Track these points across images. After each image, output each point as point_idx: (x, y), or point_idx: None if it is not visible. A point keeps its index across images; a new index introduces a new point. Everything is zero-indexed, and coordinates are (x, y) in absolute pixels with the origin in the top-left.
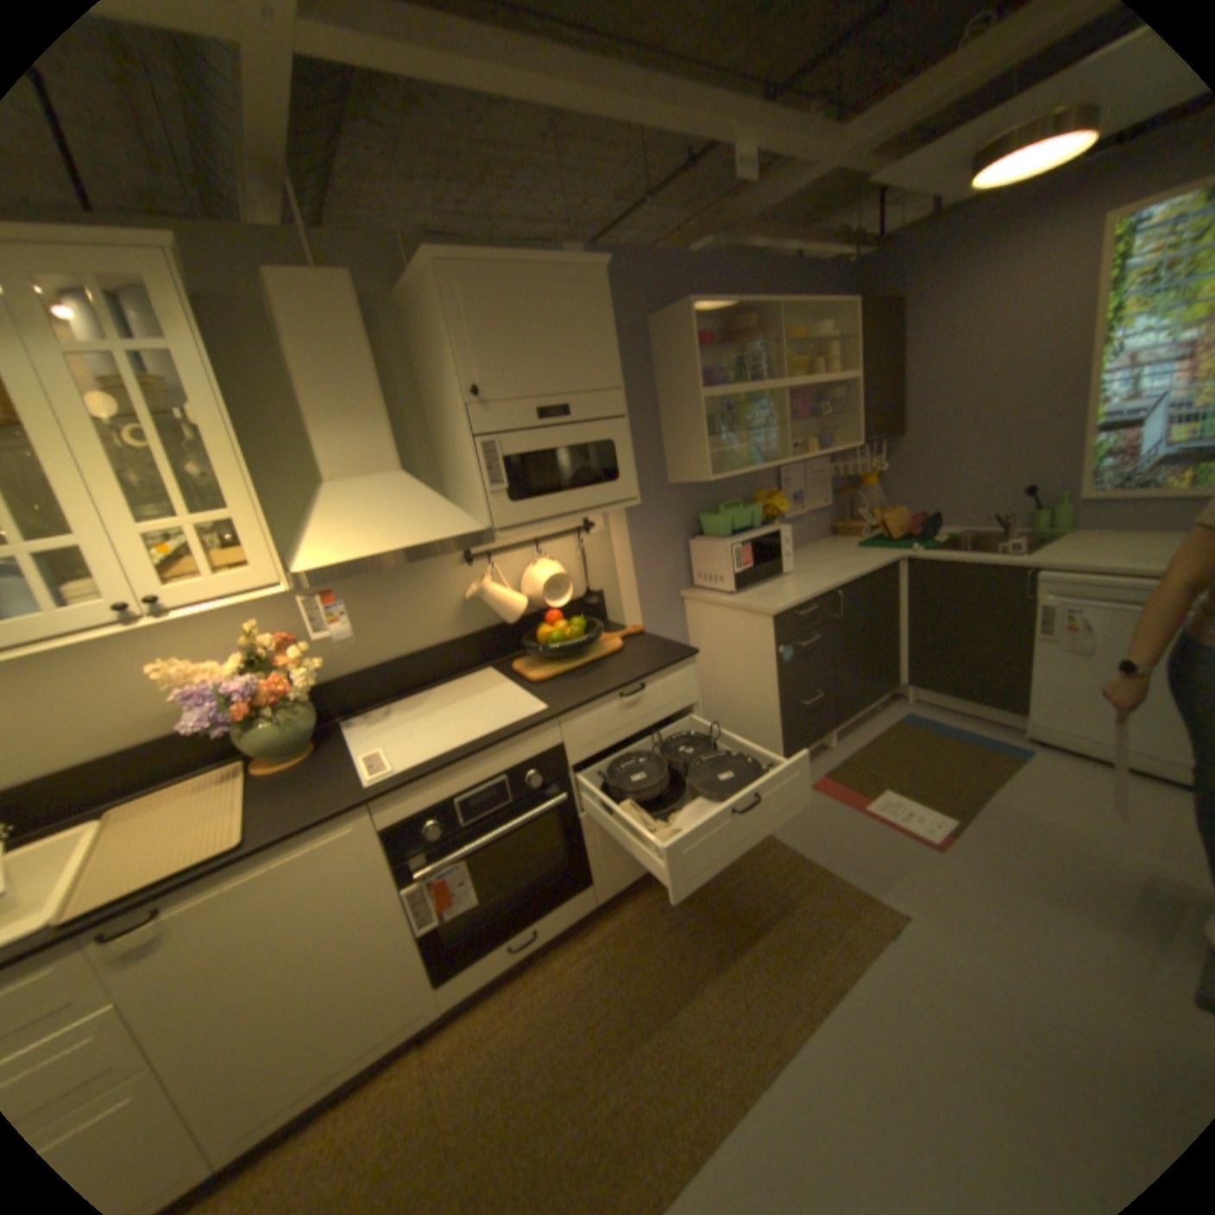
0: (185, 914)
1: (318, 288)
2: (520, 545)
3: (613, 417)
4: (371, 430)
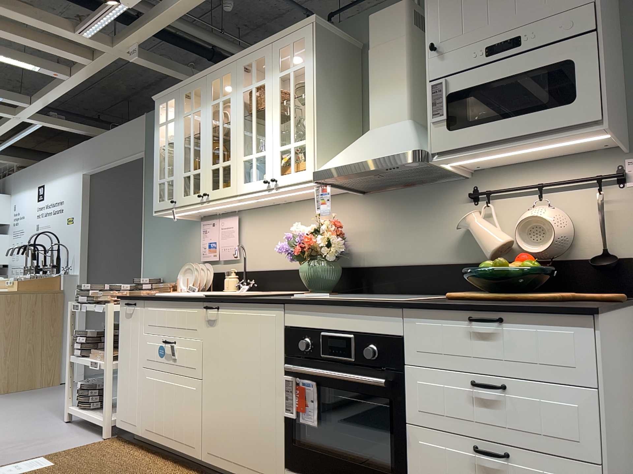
0: (223, 316)
1: (388, 18)
2: (523, 189)
3: (579, 36)
4: (396, 95)
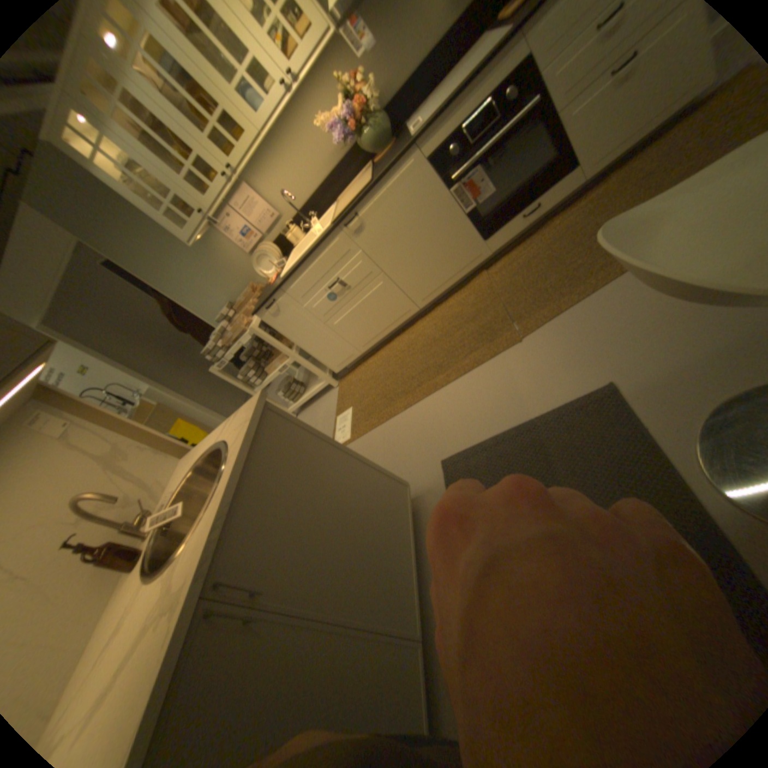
0: (367, 212)
1: None
2: None
3: None
4: None
